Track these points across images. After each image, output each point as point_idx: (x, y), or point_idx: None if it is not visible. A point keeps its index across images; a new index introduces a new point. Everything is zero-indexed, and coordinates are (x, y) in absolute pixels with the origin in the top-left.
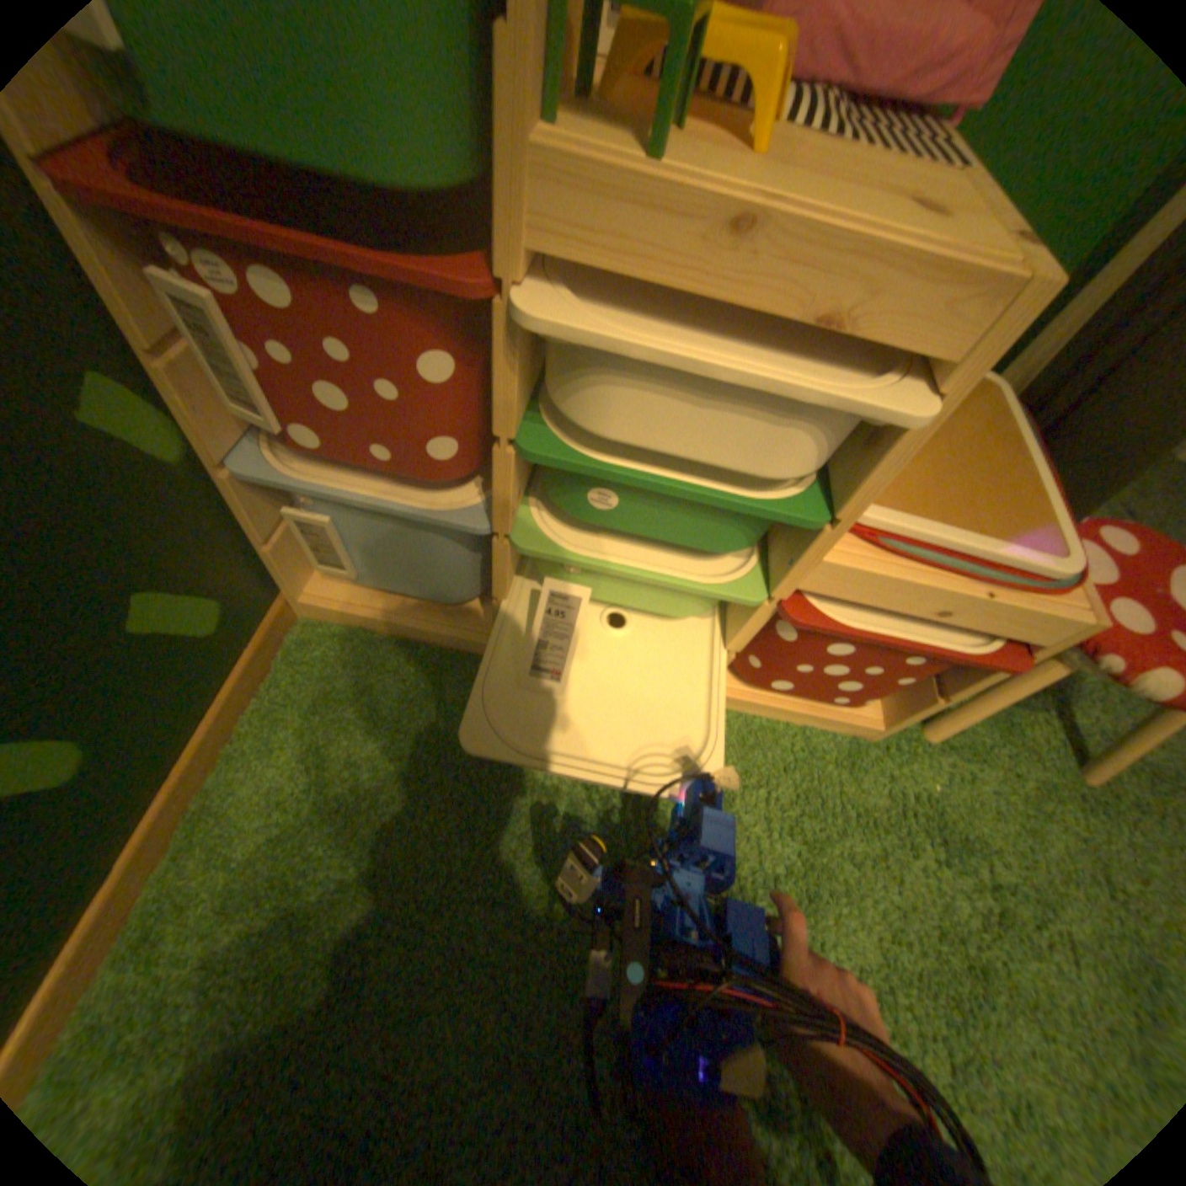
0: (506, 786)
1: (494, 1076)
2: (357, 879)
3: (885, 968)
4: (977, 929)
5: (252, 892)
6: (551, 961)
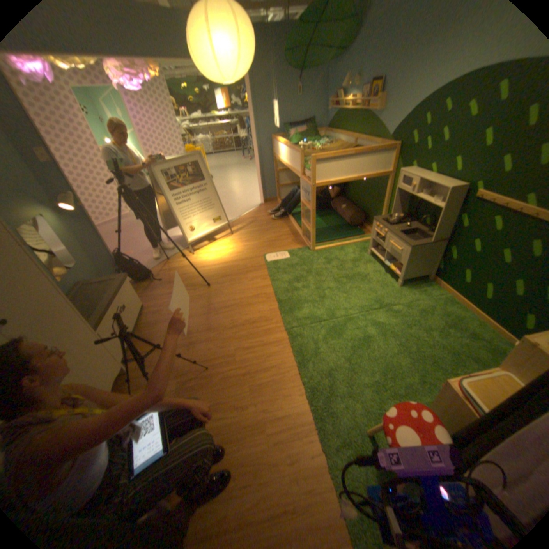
0: (479, 368)
1: (441, 338)
2: (481, 347)
3: (399, 369)
4: (385, 382)
5: (489, 341)
6: (446, 350)
